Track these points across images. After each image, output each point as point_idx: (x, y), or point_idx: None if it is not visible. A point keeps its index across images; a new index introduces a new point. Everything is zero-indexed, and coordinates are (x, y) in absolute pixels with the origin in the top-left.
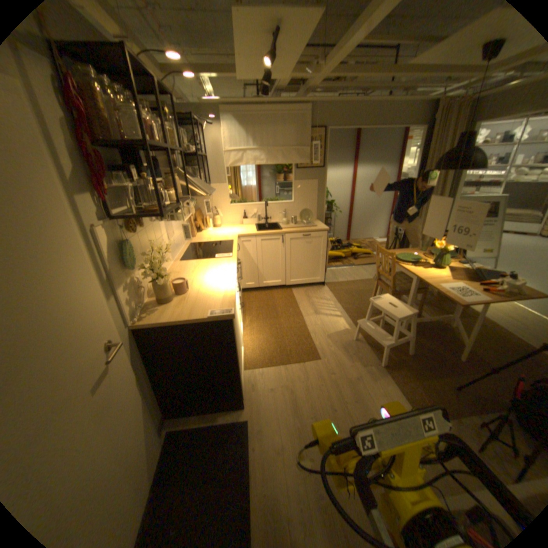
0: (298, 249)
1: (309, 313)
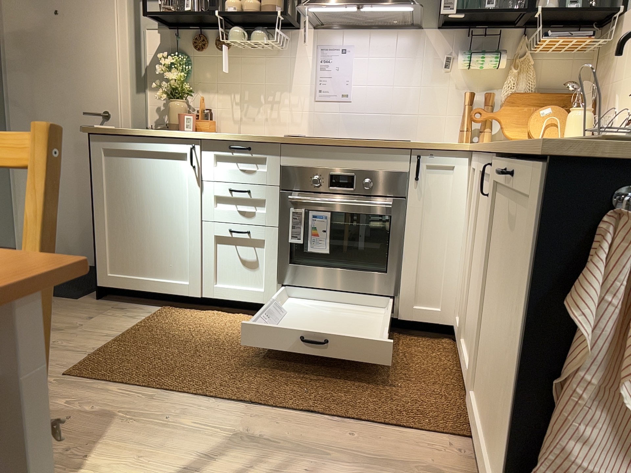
0: (503, 255)
1: (253, 422)
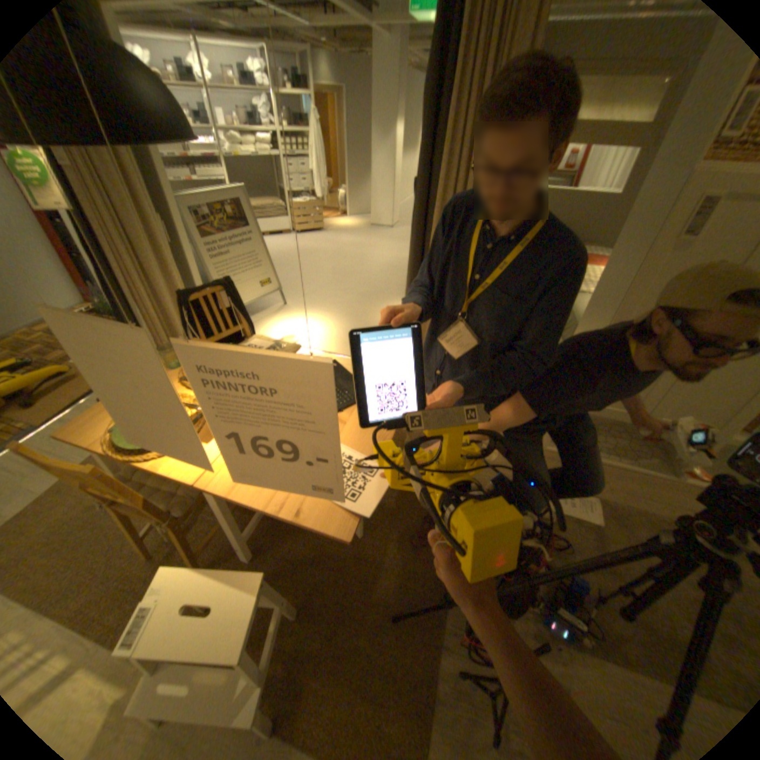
0: None
1: None
